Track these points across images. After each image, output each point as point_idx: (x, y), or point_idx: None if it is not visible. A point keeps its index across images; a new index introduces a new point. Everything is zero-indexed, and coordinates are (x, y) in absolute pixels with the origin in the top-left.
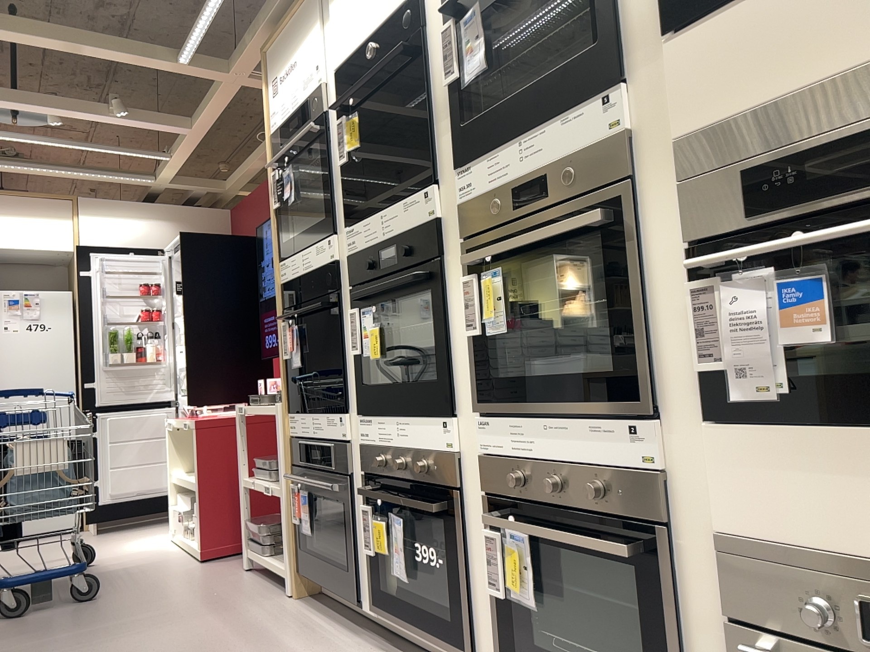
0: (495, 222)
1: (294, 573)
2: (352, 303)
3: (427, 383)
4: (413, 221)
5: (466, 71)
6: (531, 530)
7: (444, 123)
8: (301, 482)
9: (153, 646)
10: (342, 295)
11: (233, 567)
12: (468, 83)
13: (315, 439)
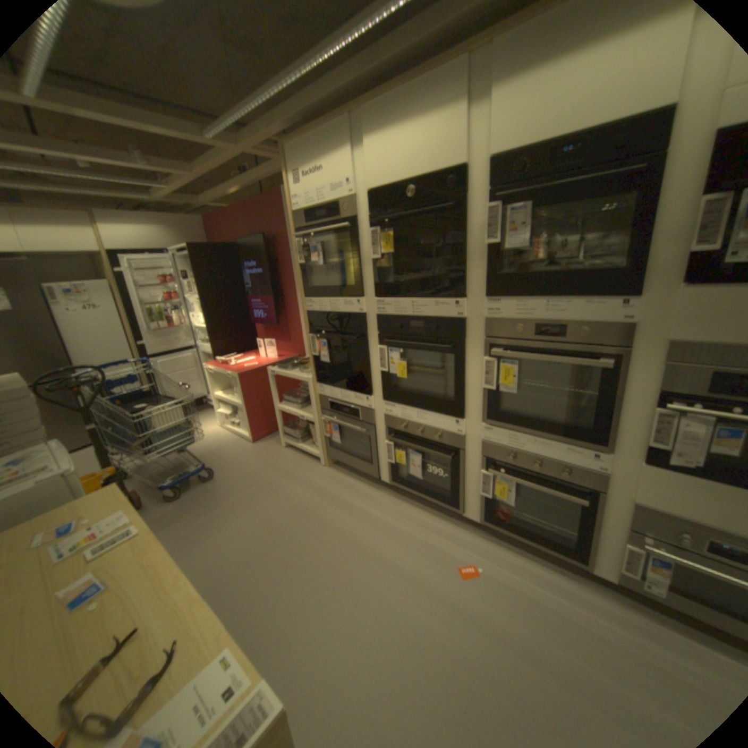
0: (517, 338)
1: (326, 458)
2: (381, 344)
3: (443, 398)
4: (442, 315)
5: (504, 239)
6: (524, 484)
7: (477, 264)
8: (329, 419)
9: (277, 513)
10: (369, 335)
11: (274, 447)
12: (504, 247)
13: (343, 402)
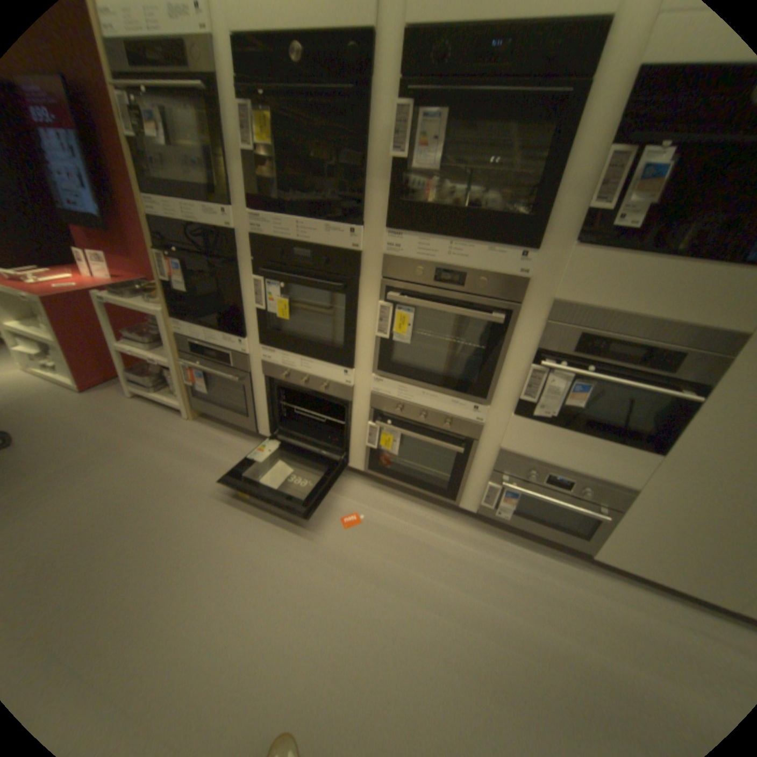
0: (415, 282)
1: (189, 411)
2: (256, 273)
3: (331, 346)
4: (334, 245)
5: (413, 156)
6: (408, 435)
7: (379, 184)
8: (190, 364)
9: (118, 482)
10: (239, 261)
11: (113, 398)
12: (412, 167)
13: (208, 345)
